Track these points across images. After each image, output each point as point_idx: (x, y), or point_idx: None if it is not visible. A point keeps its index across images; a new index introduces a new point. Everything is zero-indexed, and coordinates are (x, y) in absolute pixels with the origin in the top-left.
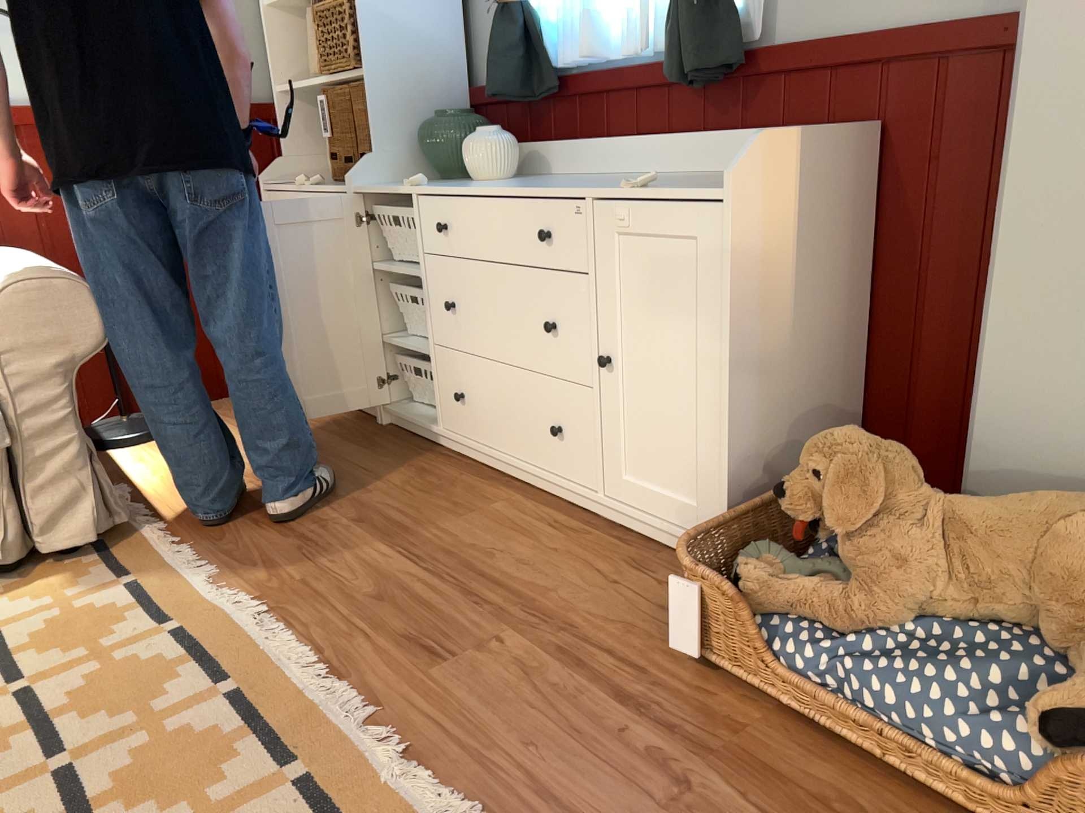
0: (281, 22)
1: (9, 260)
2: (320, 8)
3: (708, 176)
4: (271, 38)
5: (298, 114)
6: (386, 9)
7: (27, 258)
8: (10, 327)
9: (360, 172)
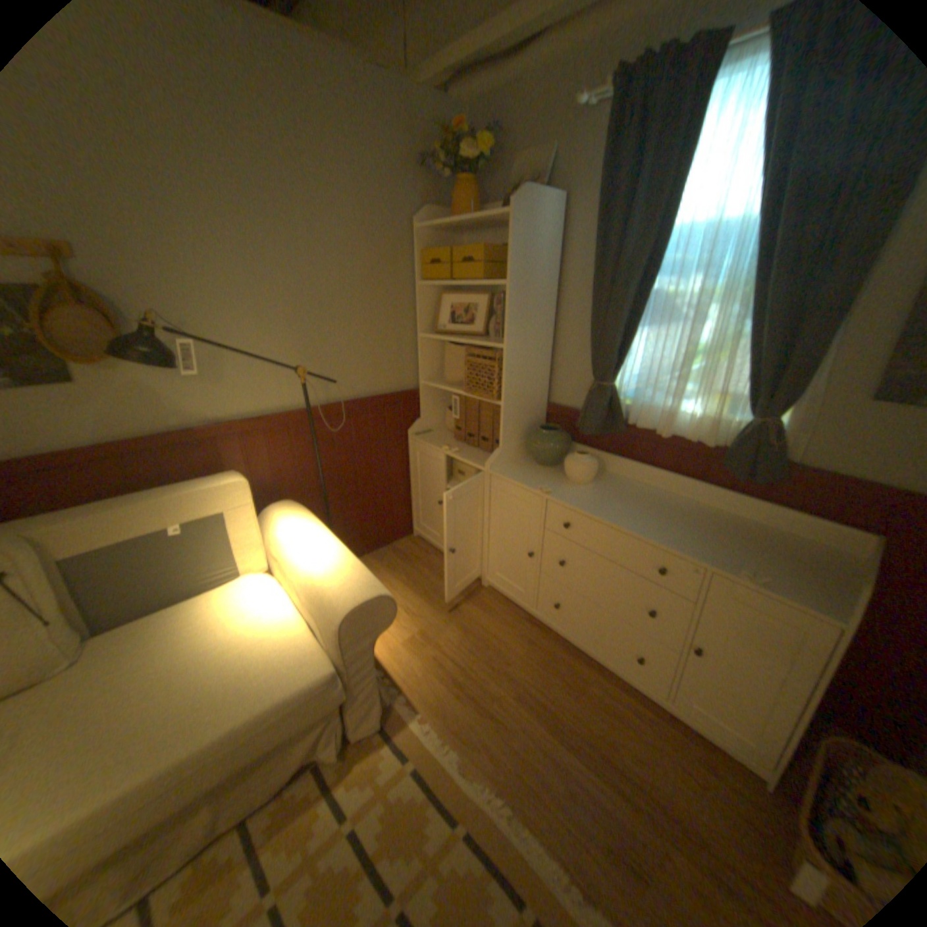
0: (427, 343)
1: (309, 540)
2: (467, 353)
3: (745, 524)
4: (421, 352)
5: (431, 393)
6: (518, 367)
7: (314, 531)
8: (348, 633)
9: (494, 460)
